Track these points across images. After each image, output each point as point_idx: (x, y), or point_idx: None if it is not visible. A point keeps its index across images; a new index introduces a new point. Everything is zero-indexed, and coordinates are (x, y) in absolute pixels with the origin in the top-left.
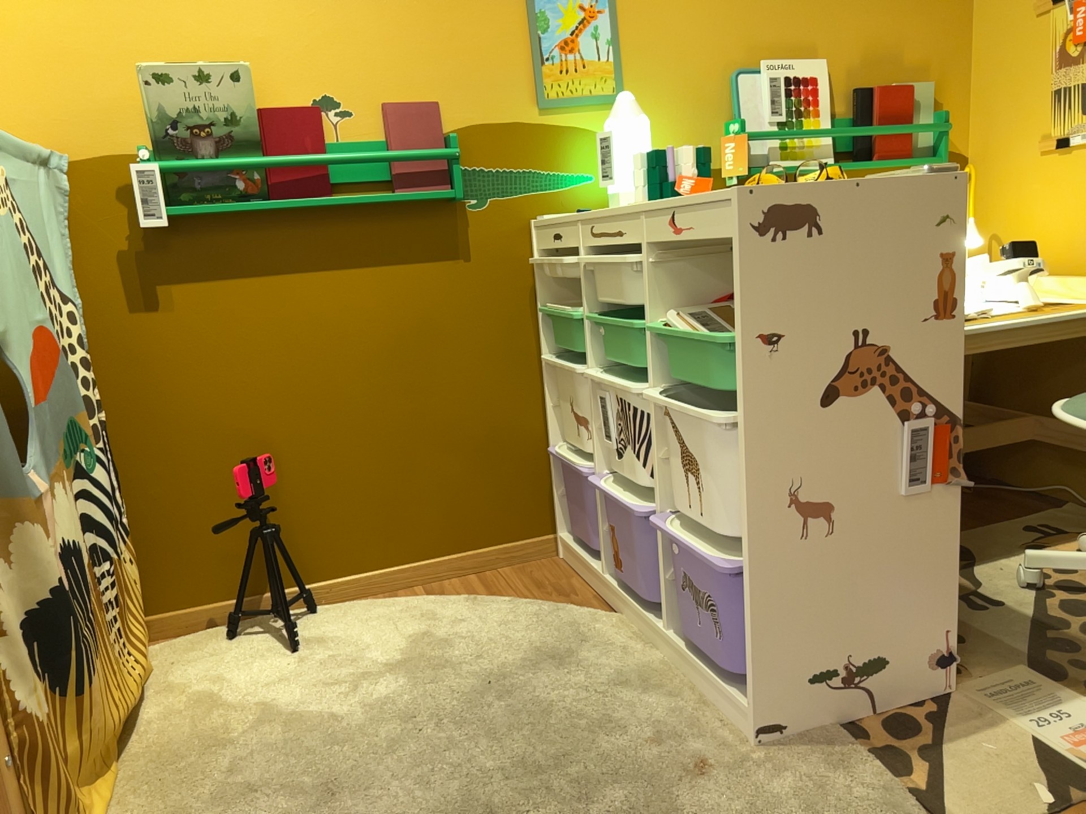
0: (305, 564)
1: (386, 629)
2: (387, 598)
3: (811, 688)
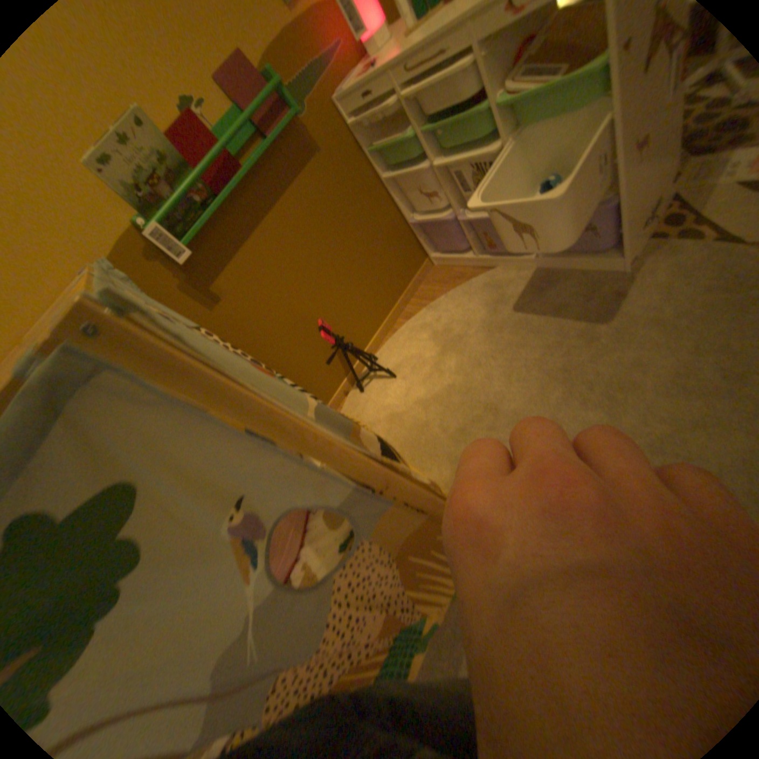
0: (358, 348)
1: (417, 343)
2: (395, 333)
3: (644, 229)
